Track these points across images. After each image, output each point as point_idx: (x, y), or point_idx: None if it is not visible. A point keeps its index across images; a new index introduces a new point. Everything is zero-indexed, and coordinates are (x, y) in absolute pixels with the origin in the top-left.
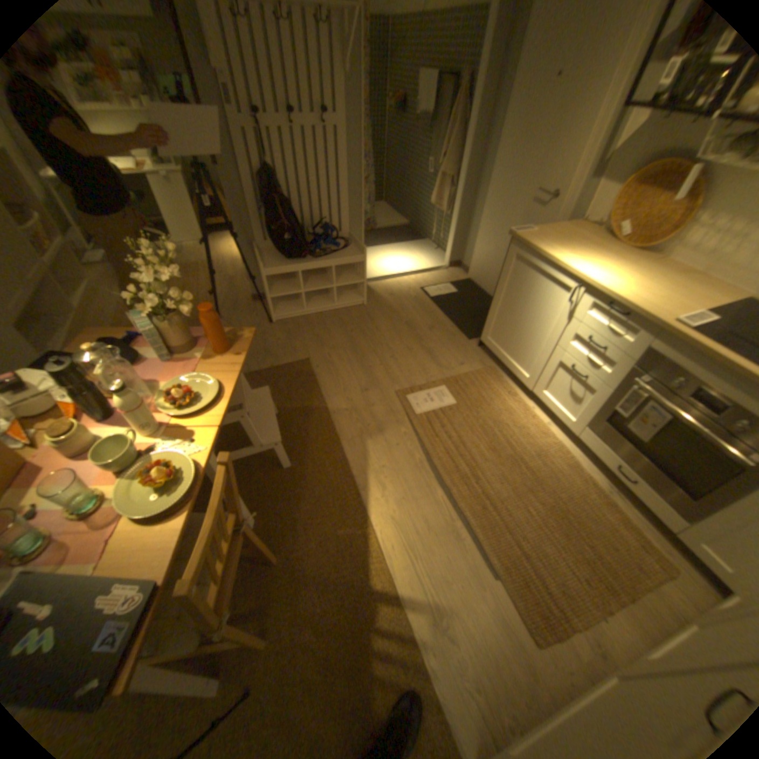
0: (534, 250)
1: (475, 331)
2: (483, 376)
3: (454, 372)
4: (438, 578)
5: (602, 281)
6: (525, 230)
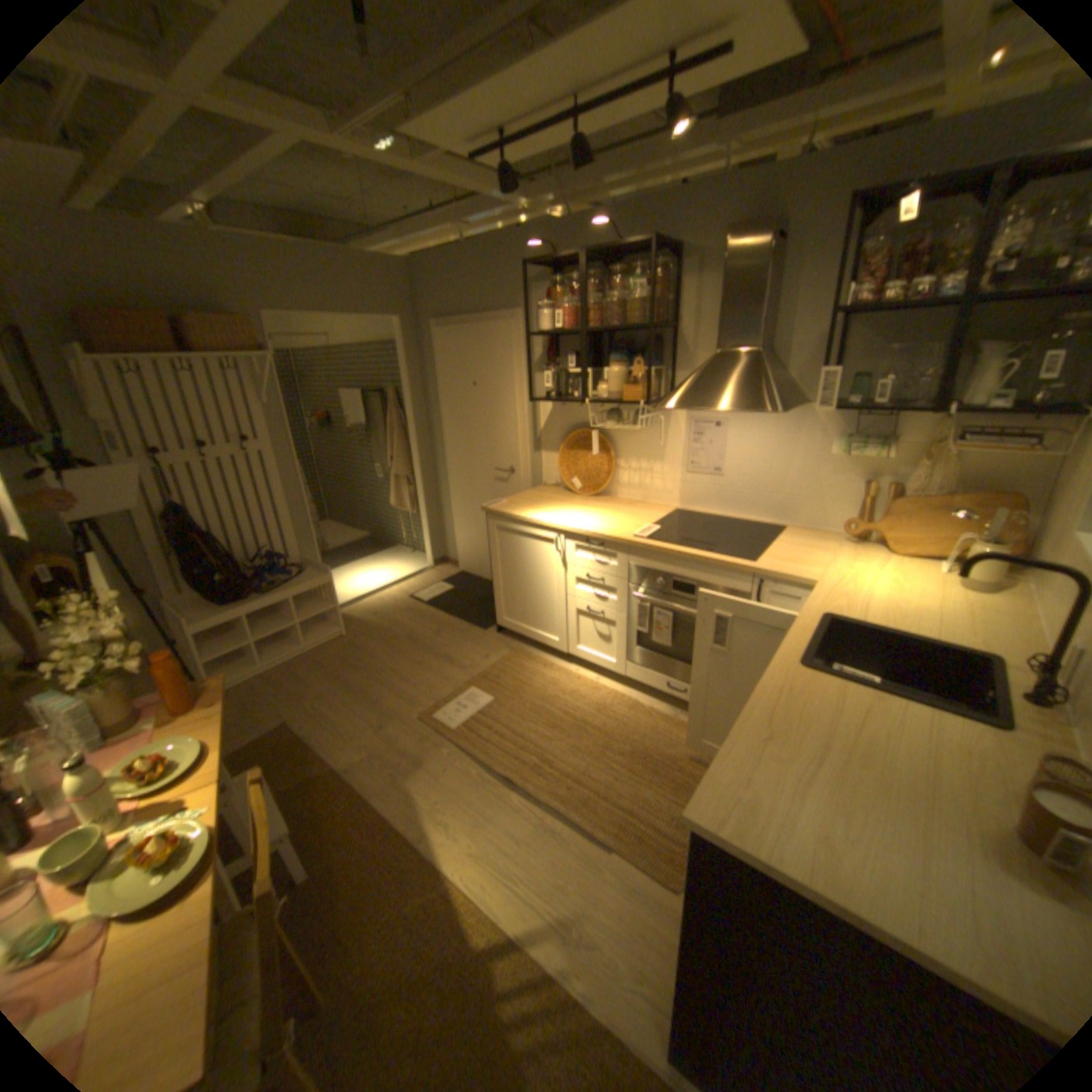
0: (509, 518)
1: (488, 620)
2: (513, 660)
3: (480, 668)
4: (546, 891)
5: (571, 526)
6: (494, 505)
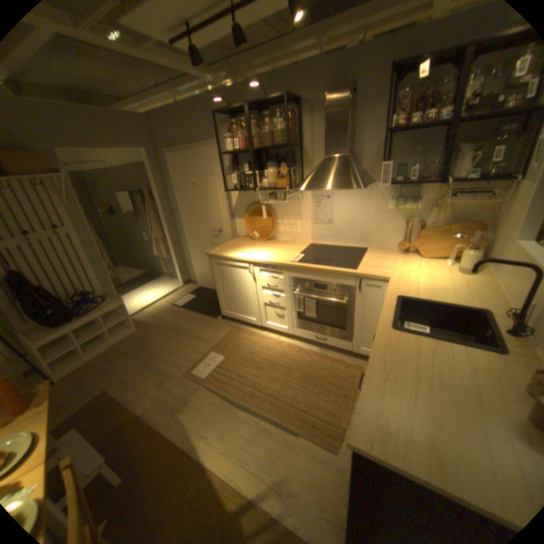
0: (221, 257)
1: (216, 312)
2: (233, 333)
3: (215, 340)
4: (266, 465)
5: (256, 258)
6: (212, 250)
